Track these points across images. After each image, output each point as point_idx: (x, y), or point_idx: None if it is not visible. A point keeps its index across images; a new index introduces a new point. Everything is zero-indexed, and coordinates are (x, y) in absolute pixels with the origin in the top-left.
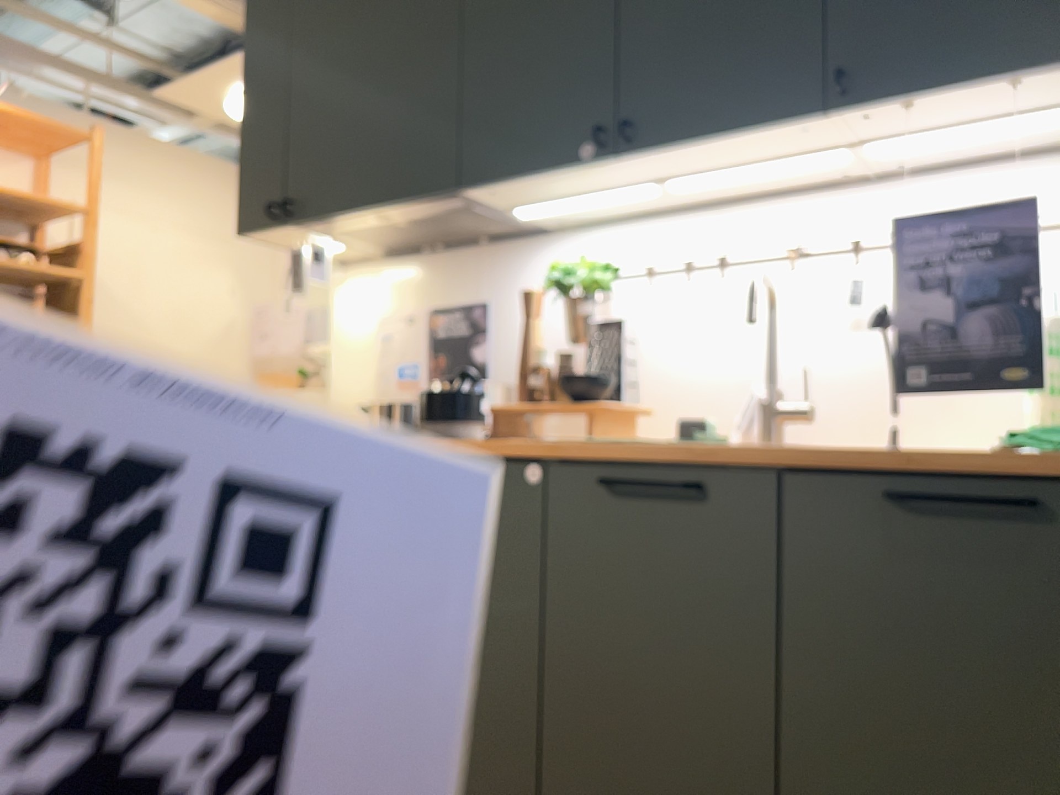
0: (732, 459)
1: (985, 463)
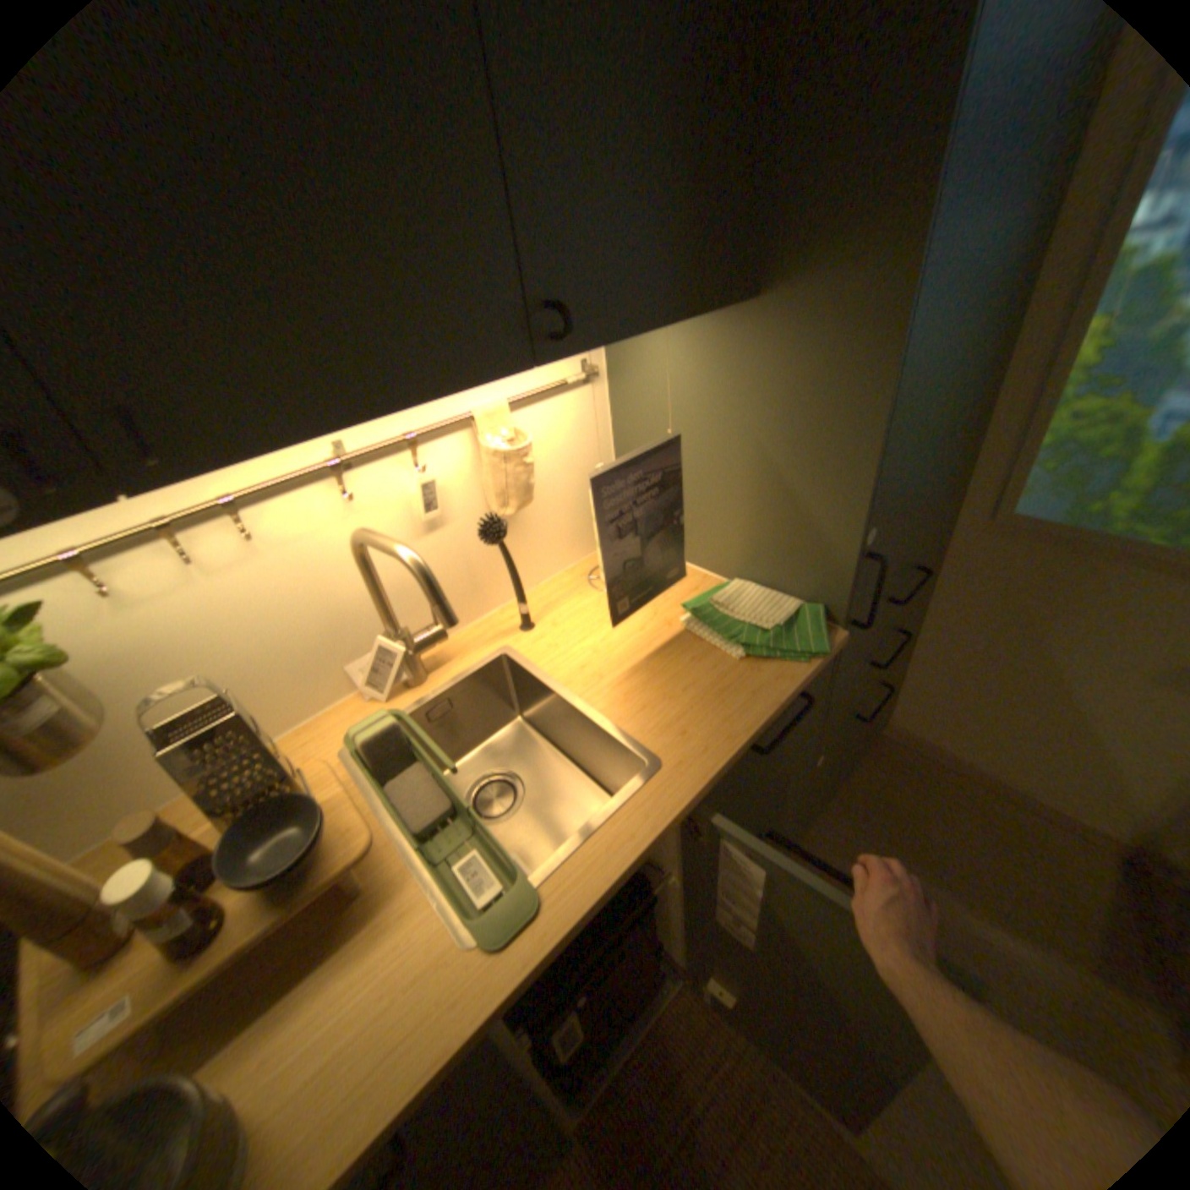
0: (674, 826)
1: (777, 690)
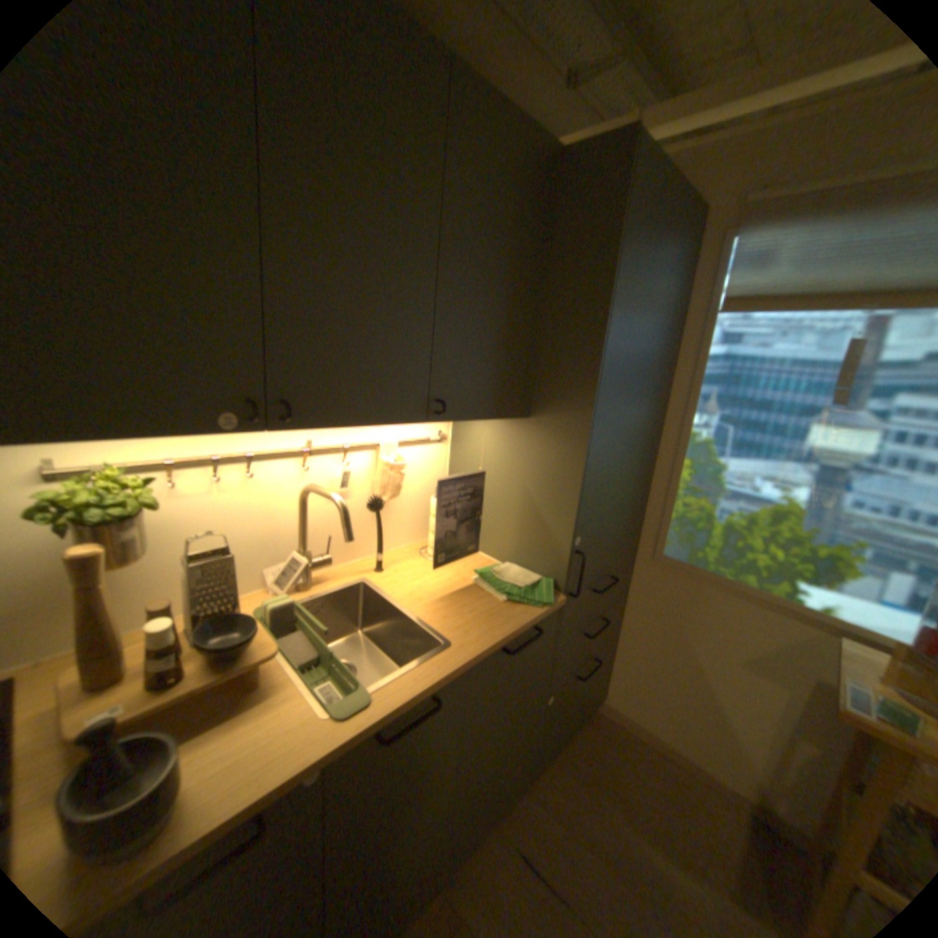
0: (453, 676)
1: (521, 620)
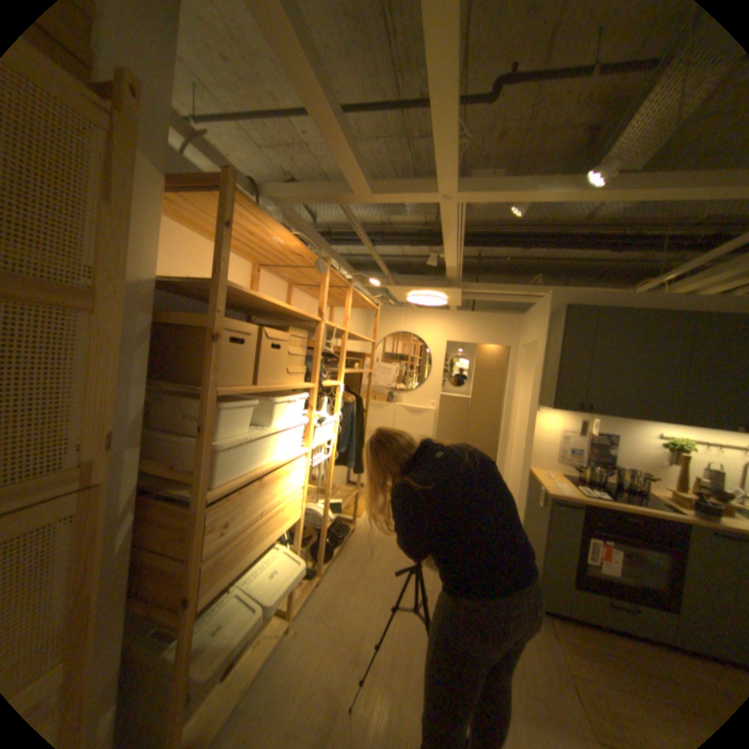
0: None
1: None
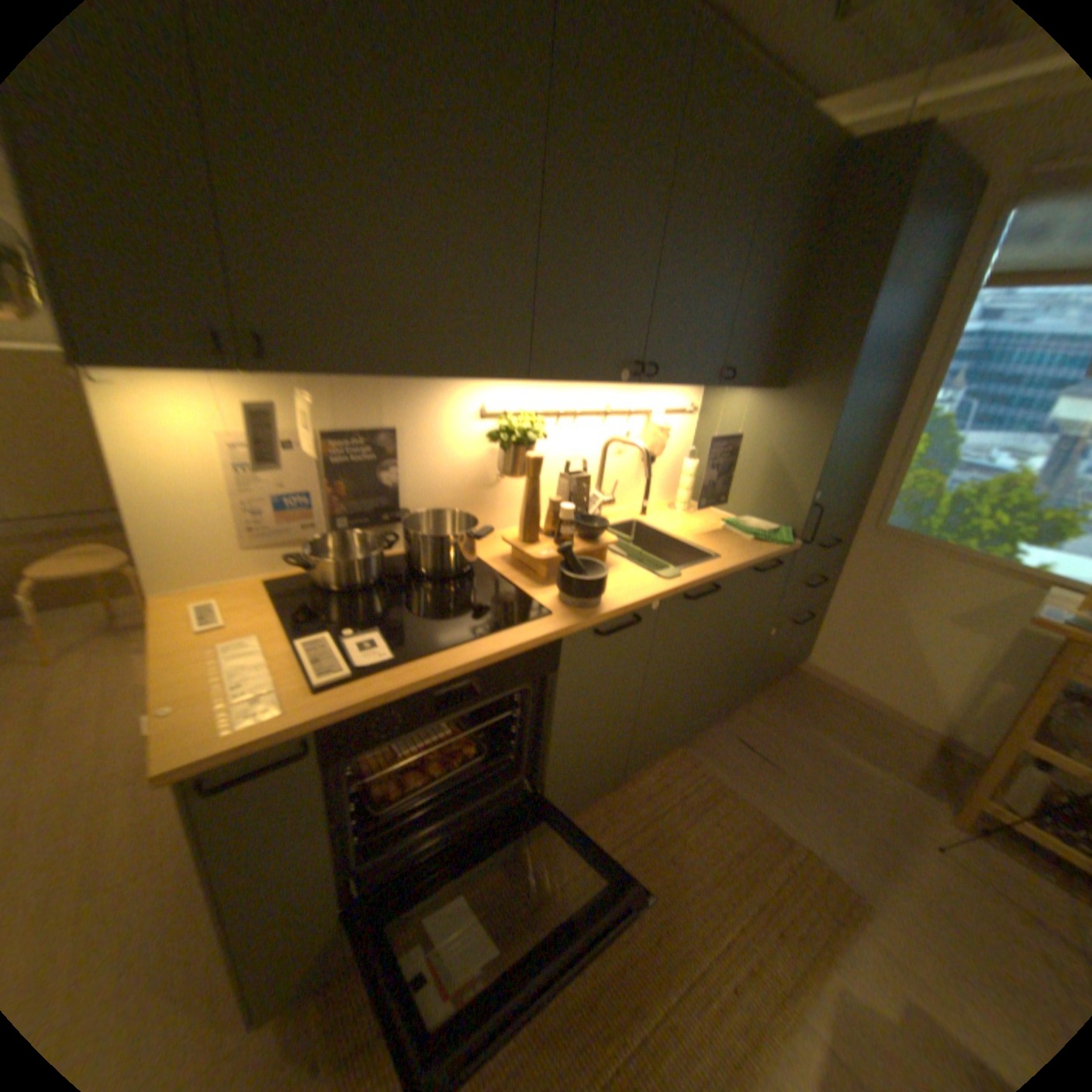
0: (727, 572)
1: (767, 551)
